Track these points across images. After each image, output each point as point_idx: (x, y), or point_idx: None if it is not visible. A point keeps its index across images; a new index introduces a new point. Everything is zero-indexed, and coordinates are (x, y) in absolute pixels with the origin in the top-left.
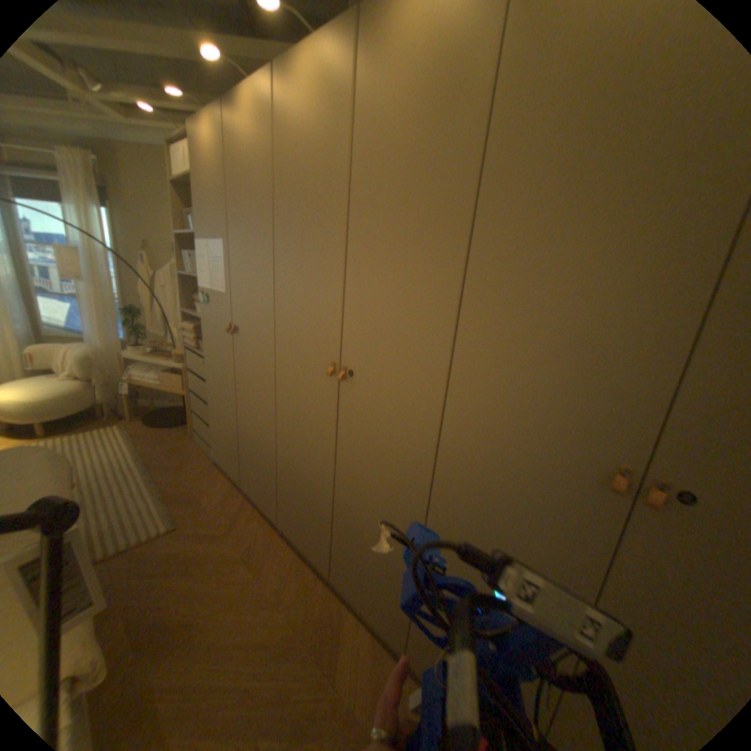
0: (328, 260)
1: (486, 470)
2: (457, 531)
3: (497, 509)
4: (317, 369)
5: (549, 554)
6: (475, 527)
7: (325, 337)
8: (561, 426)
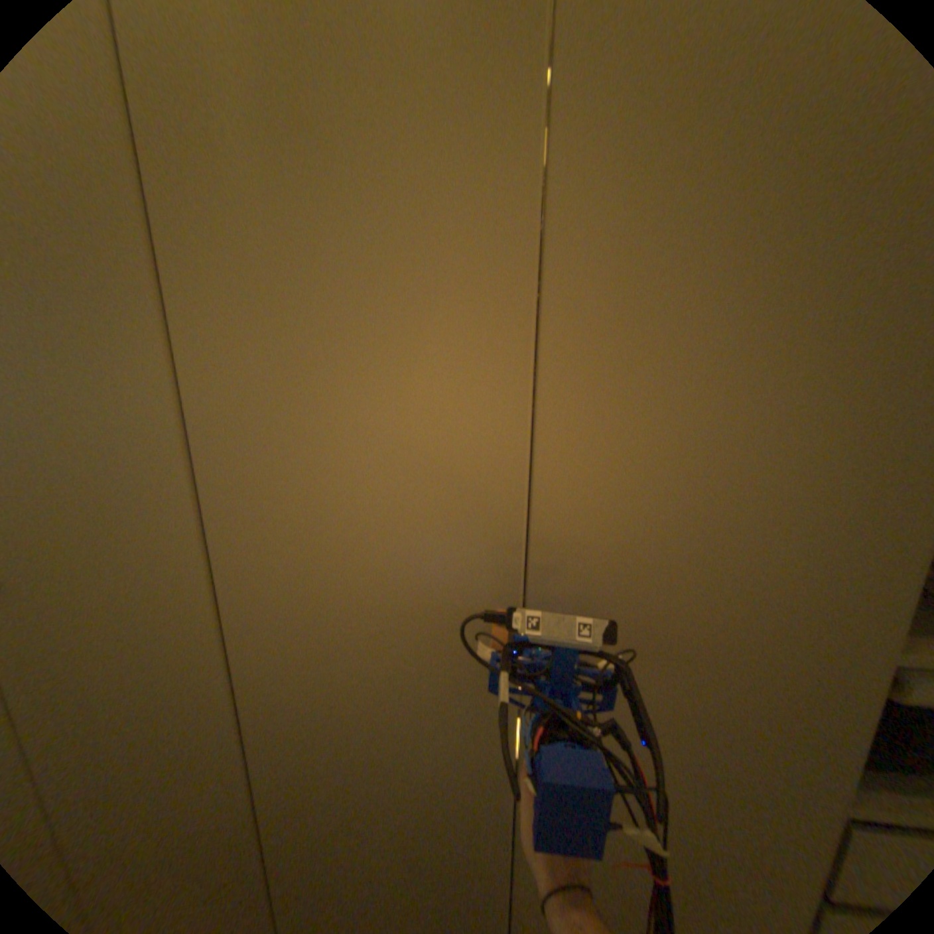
0: None
1: (320, 683)
2: (306, 795)
3: (354, 735)
4: None
5: (442, 769)
6: (330, 777)
7: None
8: (405, 579)
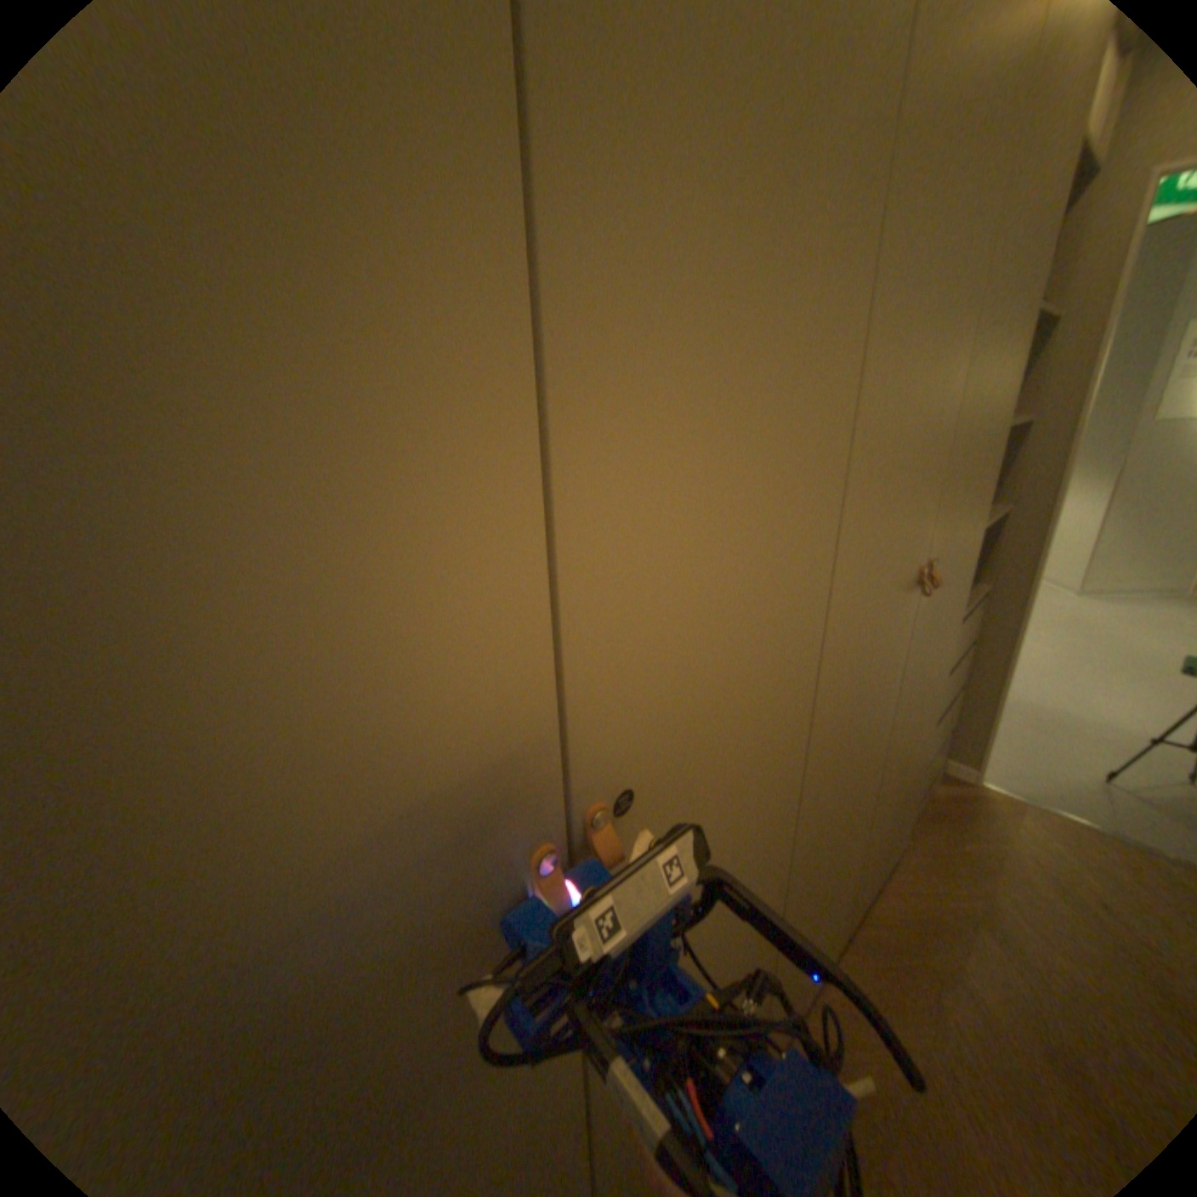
0: (428, 306)
1: (859, 685)
2: (829, 807)
3: (861, 720)
4: (456, 967)
5: (885, 710)
6: (843, 774)
7: (491, 778)
8: (908, 561)
